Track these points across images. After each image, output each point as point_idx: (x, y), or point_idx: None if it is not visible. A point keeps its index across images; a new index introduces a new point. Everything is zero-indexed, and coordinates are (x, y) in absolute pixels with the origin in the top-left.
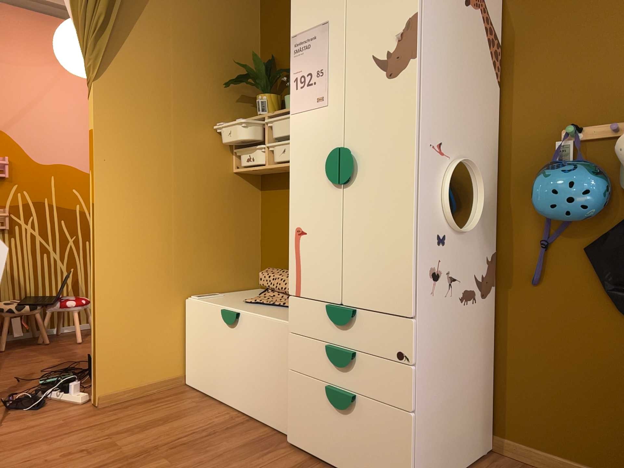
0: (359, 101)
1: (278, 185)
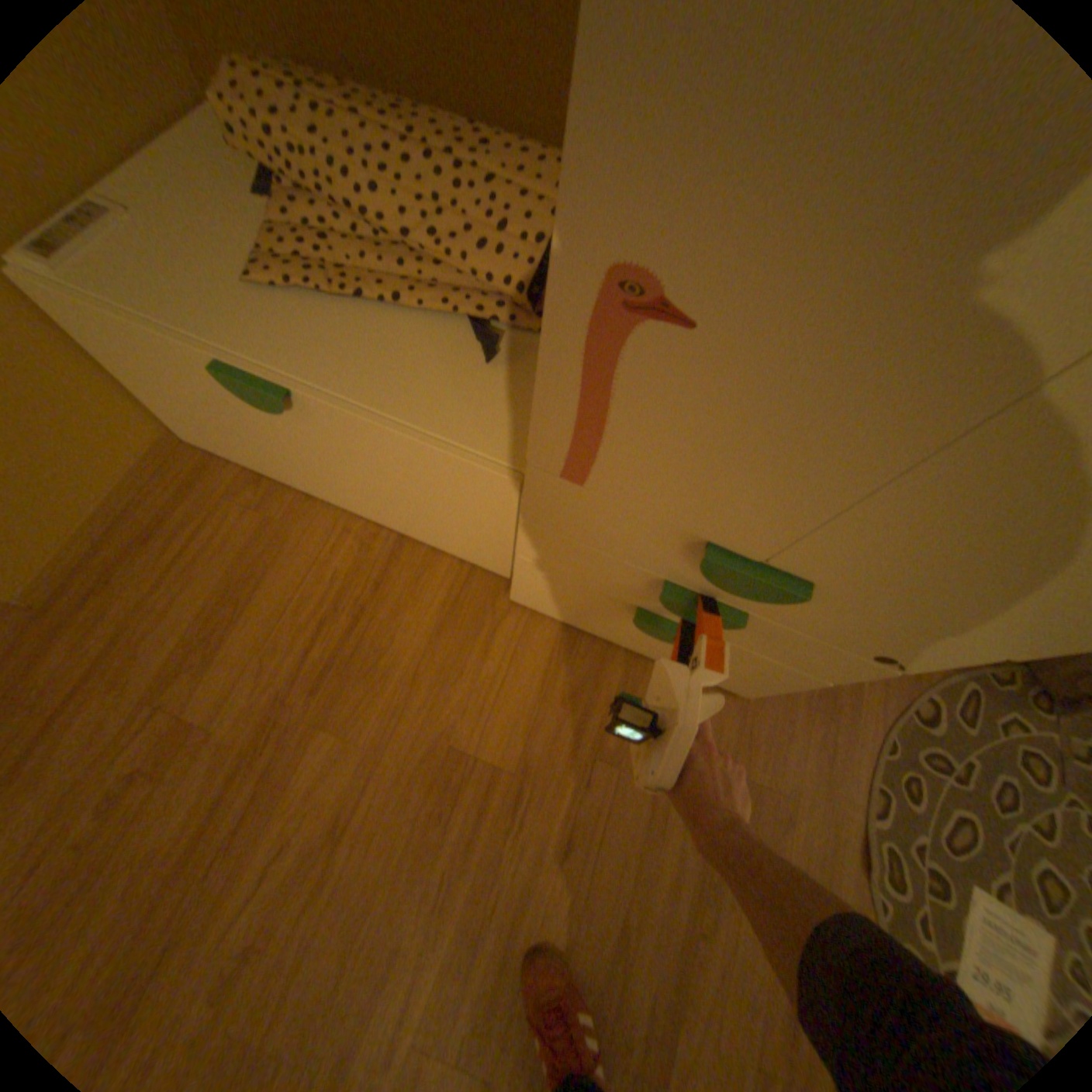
0: None
1: None
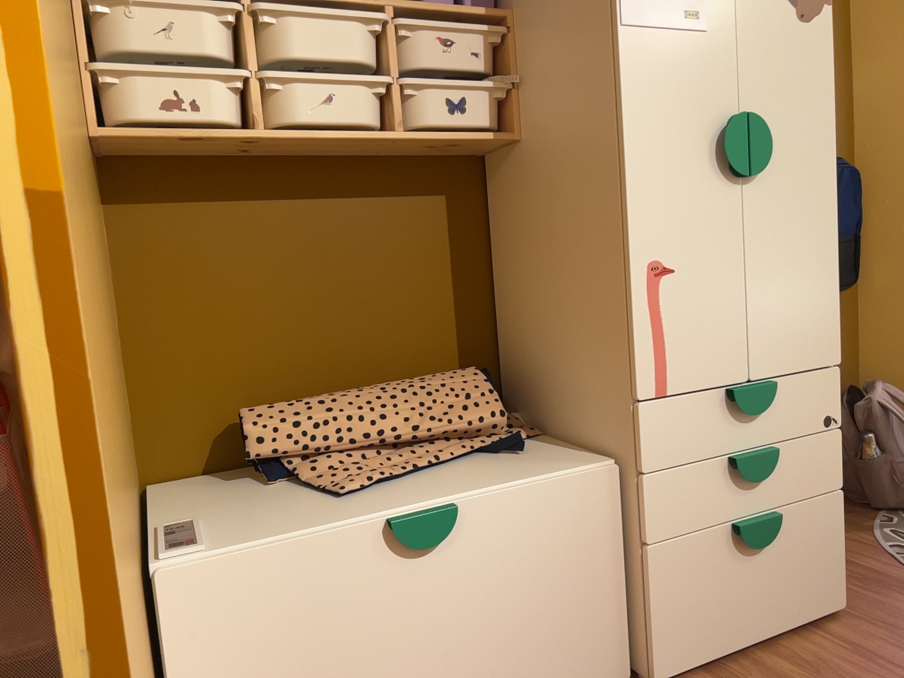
0: (760, 42)
1: (191, 192)
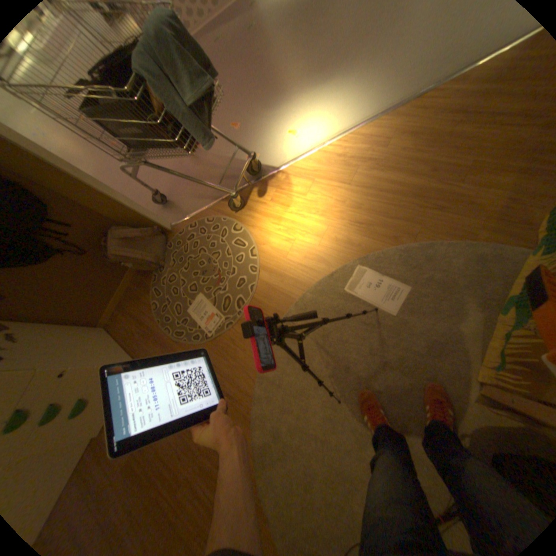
0: None
1: None
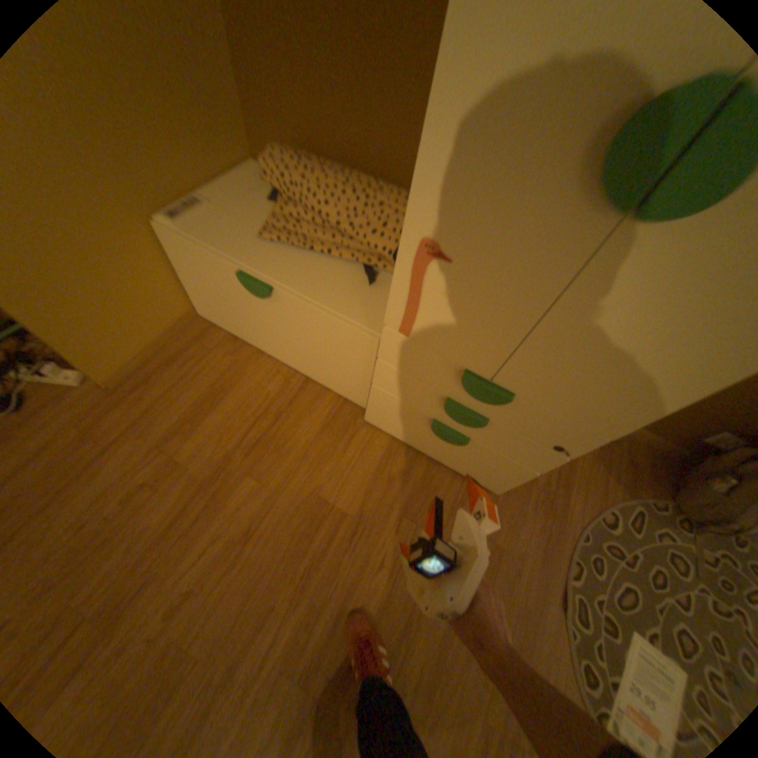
0: None
1: None
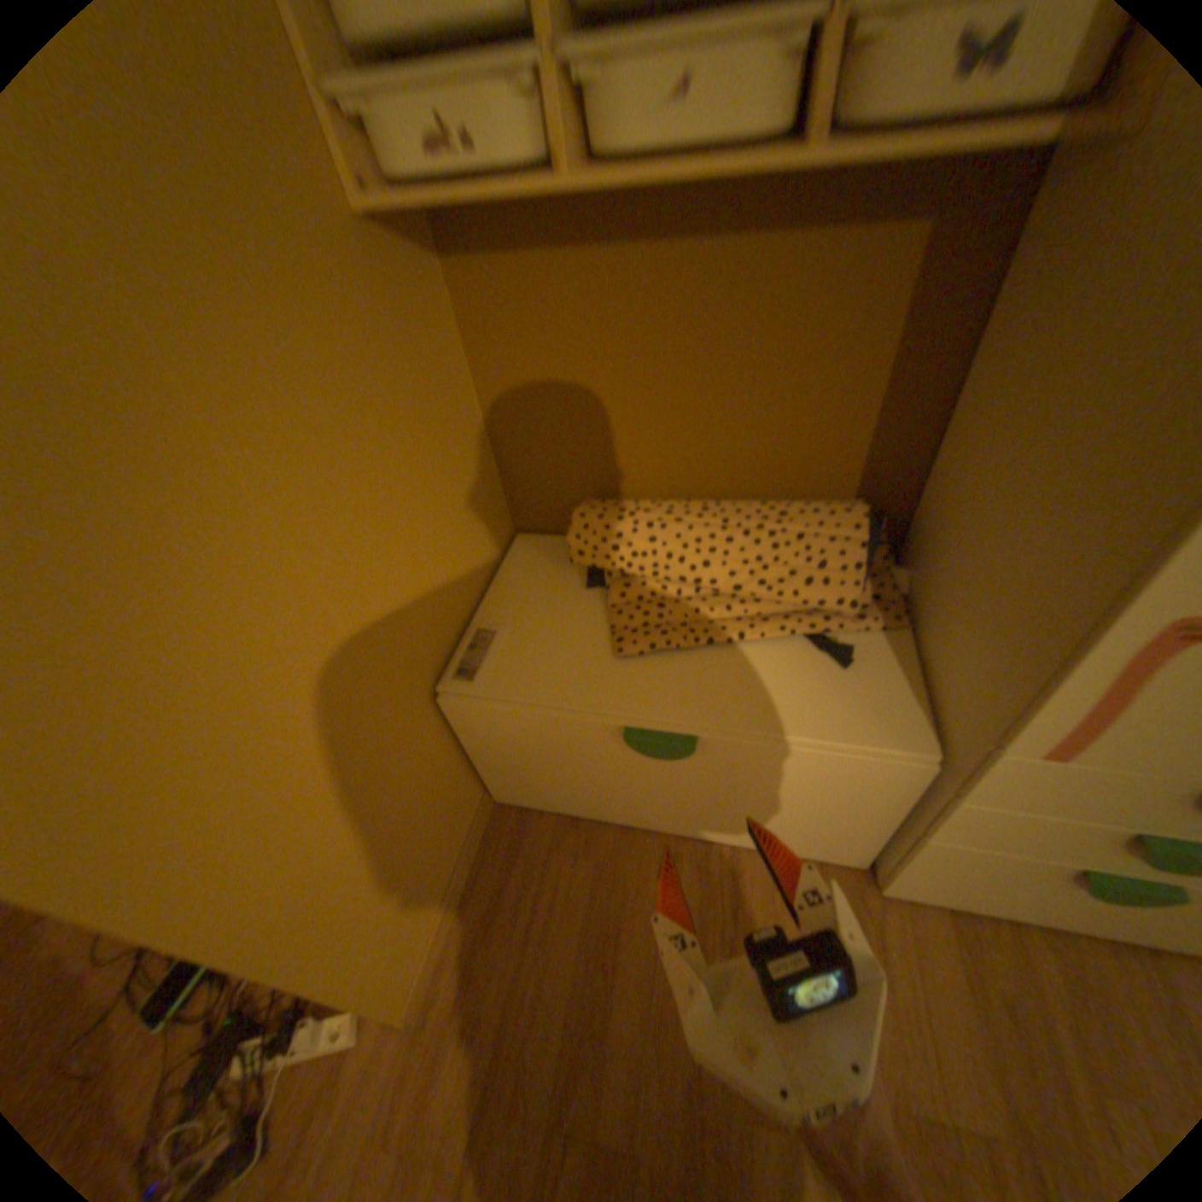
0: None
1: (527, 235)
